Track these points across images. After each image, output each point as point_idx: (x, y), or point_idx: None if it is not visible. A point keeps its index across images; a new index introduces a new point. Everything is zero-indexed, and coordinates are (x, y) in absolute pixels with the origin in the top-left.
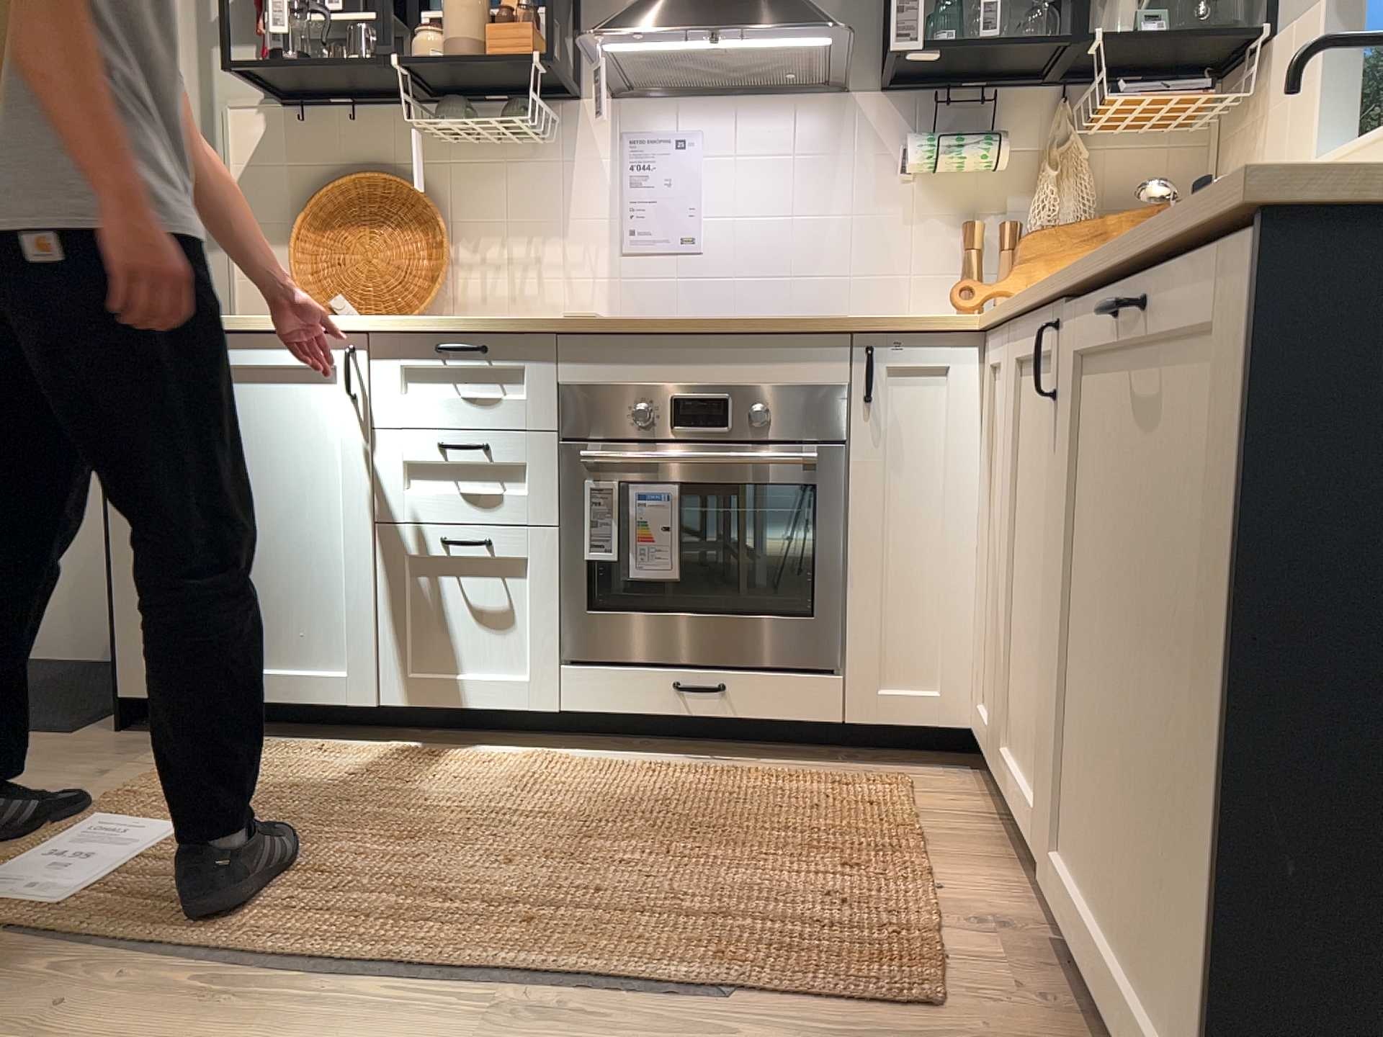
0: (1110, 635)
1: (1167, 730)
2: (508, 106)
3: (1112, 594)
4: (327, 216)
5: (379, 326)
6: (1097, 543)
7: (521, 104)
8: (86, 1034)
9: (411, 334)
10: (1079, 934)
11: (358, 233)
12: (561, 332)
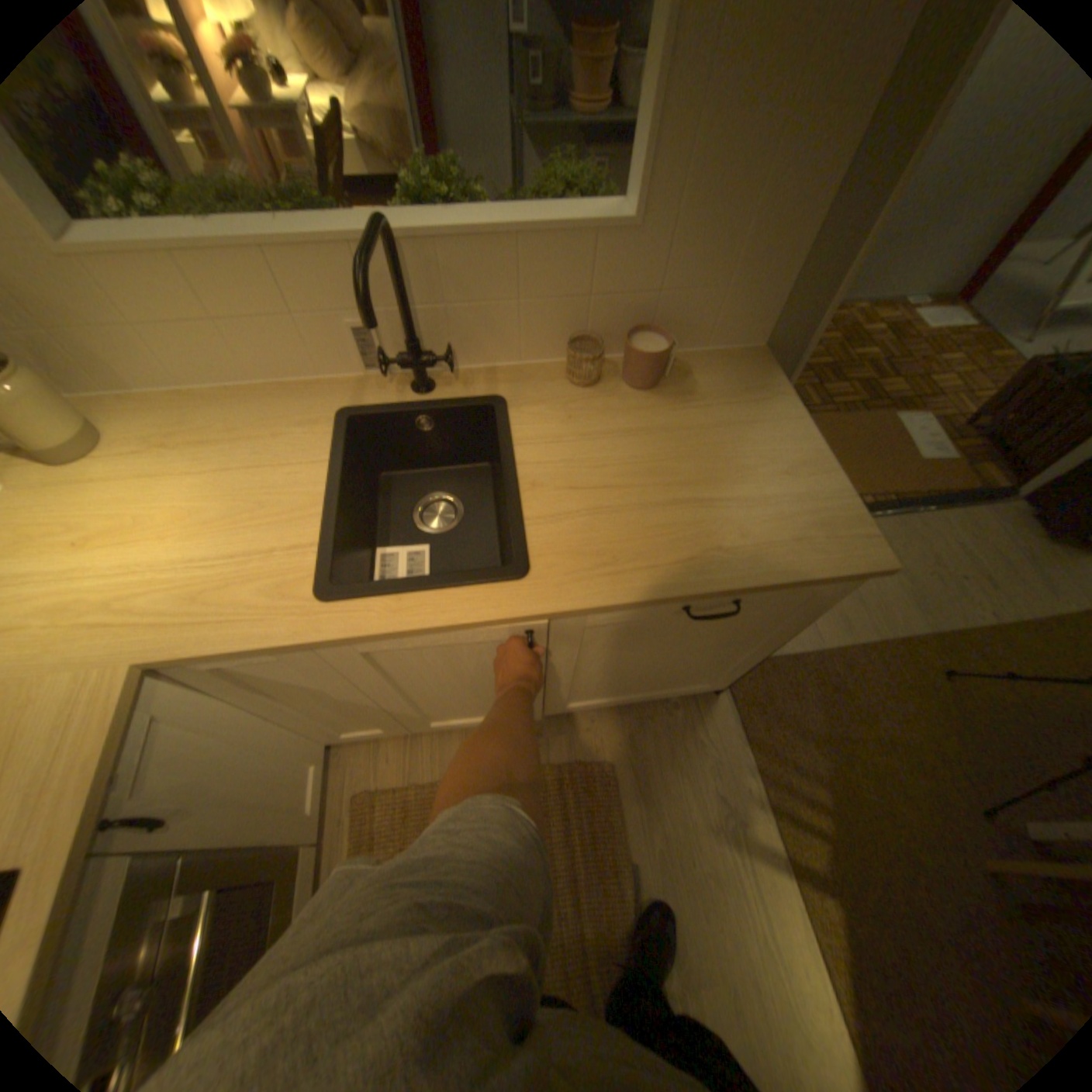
0: (618, 667)
1: (690, 663)
2: None
3: (622, 661)
4: None
5: None
6: (596, 658)
7: None
8: None
9: None
10: (589, 710)
11: None
12: None
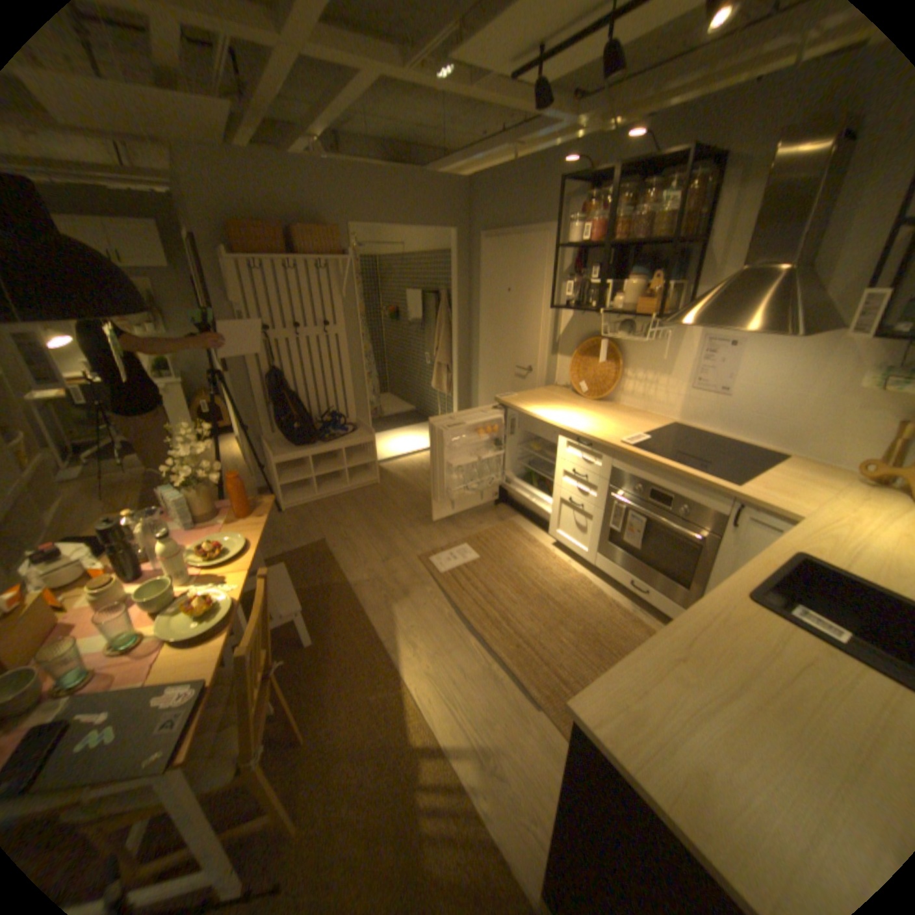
0: None
1: None
2: (650, 323)
3: None
4: (586, 350)
5: (562, 427)
6: None
7: (653, 325)
8: (426, 612)
9: (570, 432)
10: None
11: (594, 359)
12: (615, 449)
